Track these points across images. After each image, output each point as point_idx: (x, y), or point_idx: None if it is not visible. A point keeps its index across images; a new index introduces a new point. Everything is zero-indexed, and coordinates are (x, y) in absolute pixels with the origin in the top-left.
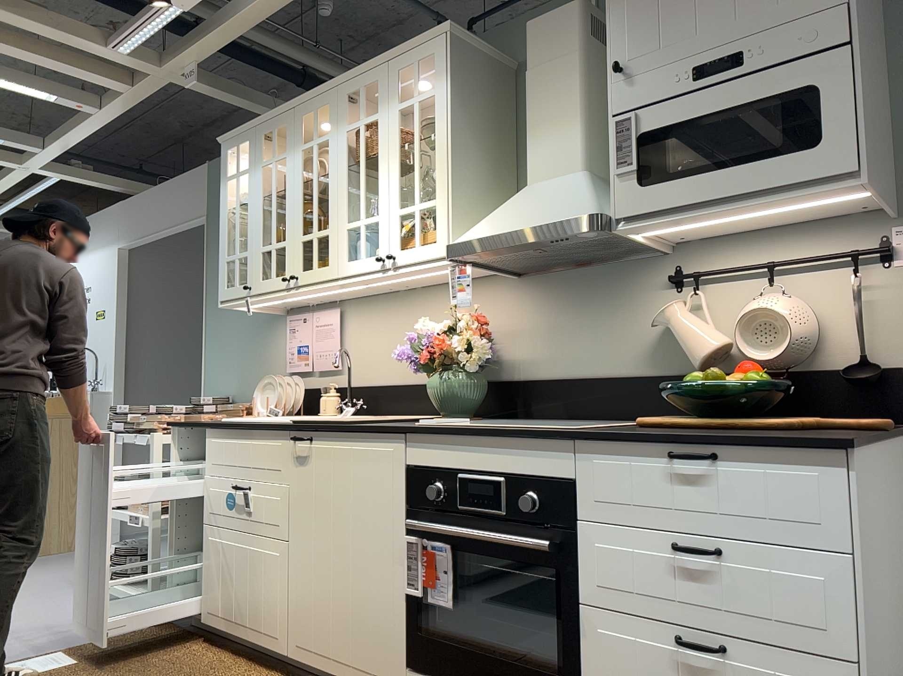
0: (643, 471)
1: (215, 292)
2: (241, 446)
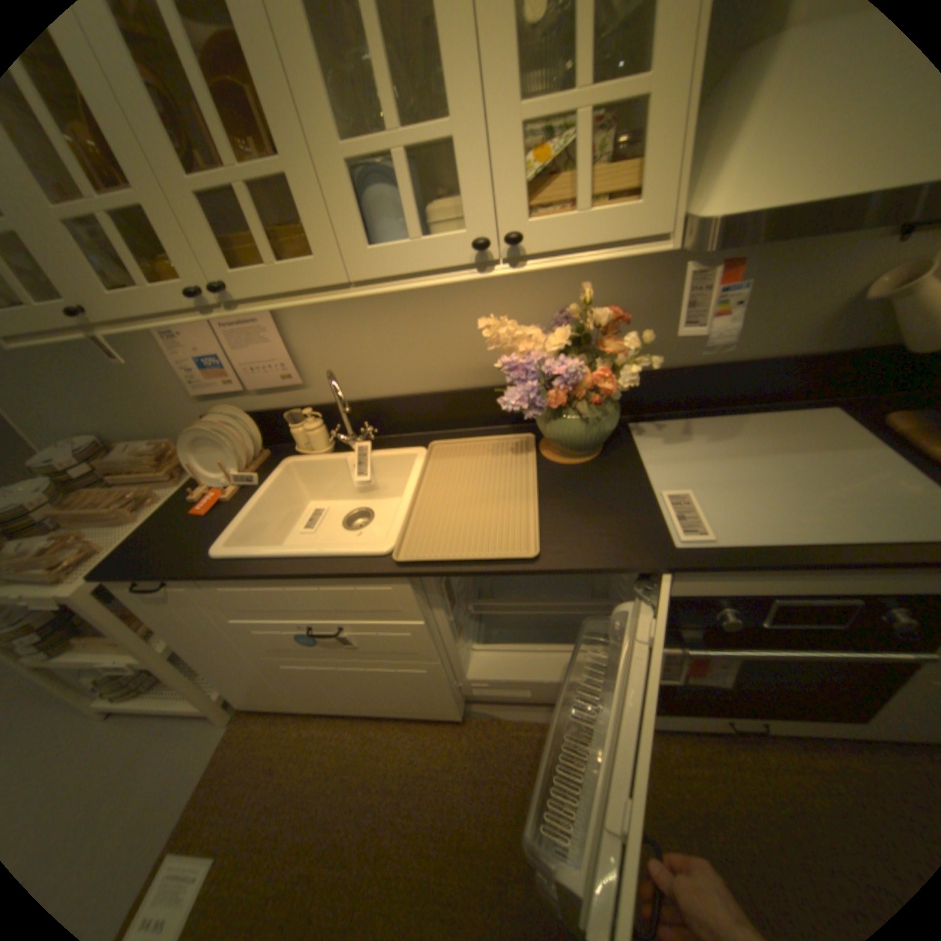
0: None
1: None
2: (297, 594)
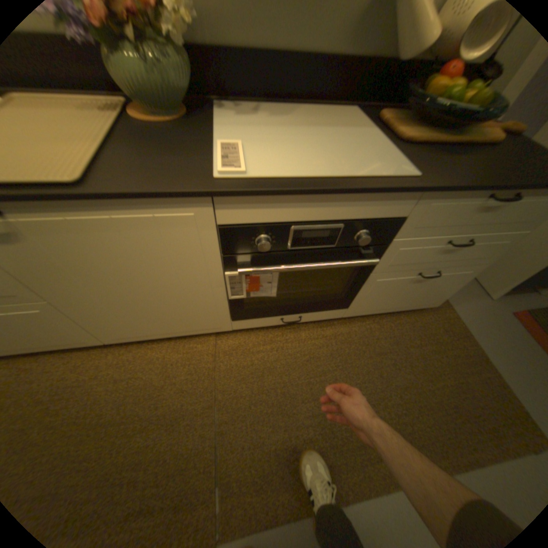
0: (463, 208)
1: None
2: None
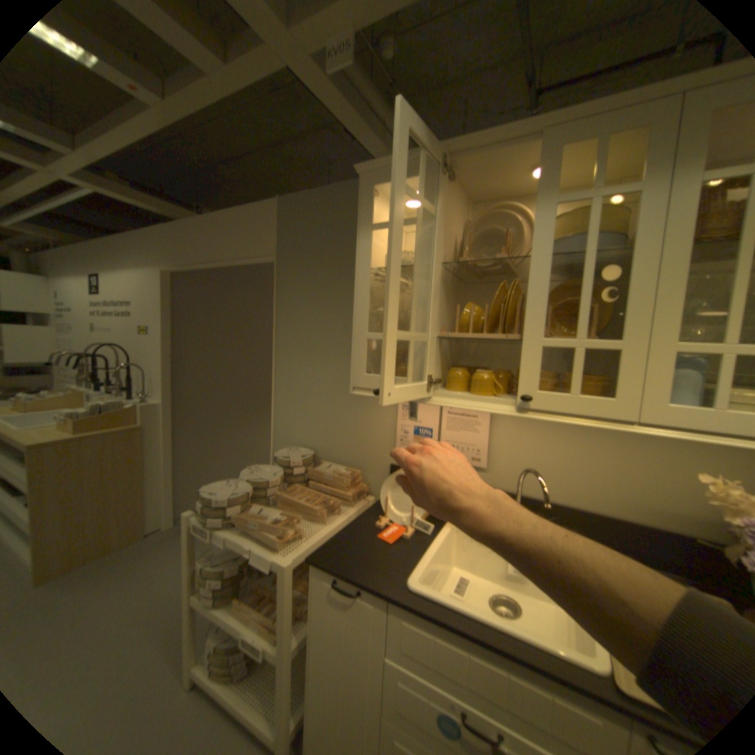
0: None
1: (286, 339)
2: (480, 670)
